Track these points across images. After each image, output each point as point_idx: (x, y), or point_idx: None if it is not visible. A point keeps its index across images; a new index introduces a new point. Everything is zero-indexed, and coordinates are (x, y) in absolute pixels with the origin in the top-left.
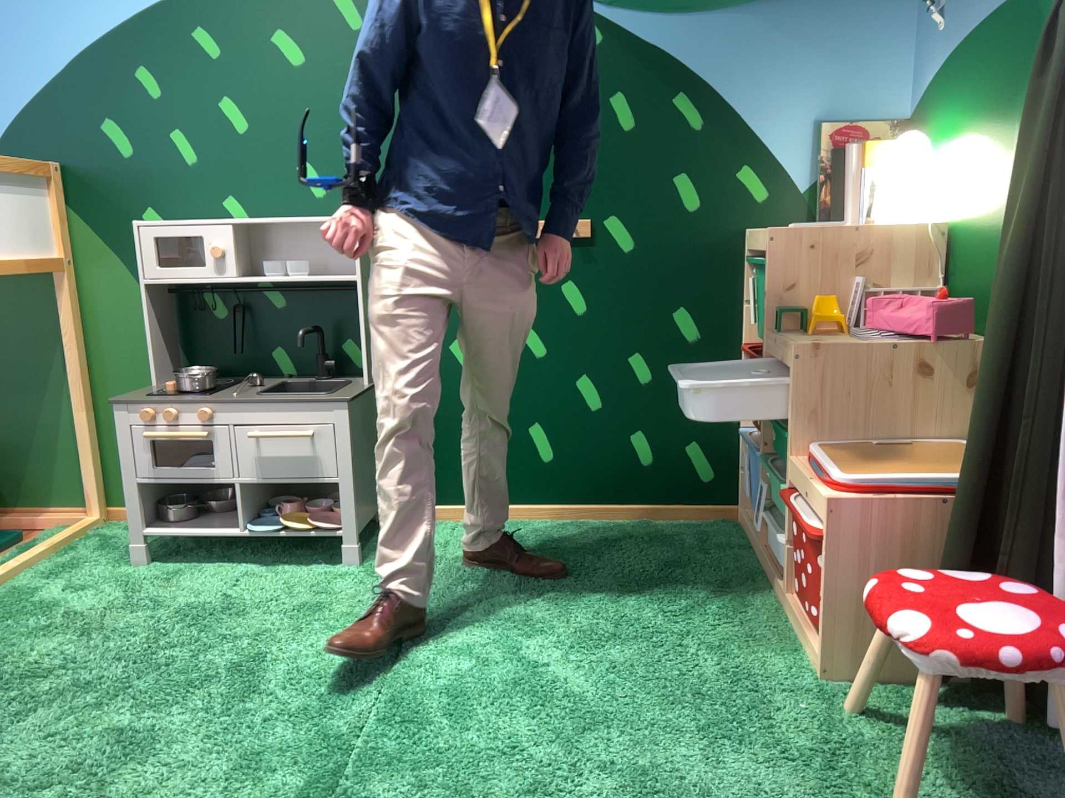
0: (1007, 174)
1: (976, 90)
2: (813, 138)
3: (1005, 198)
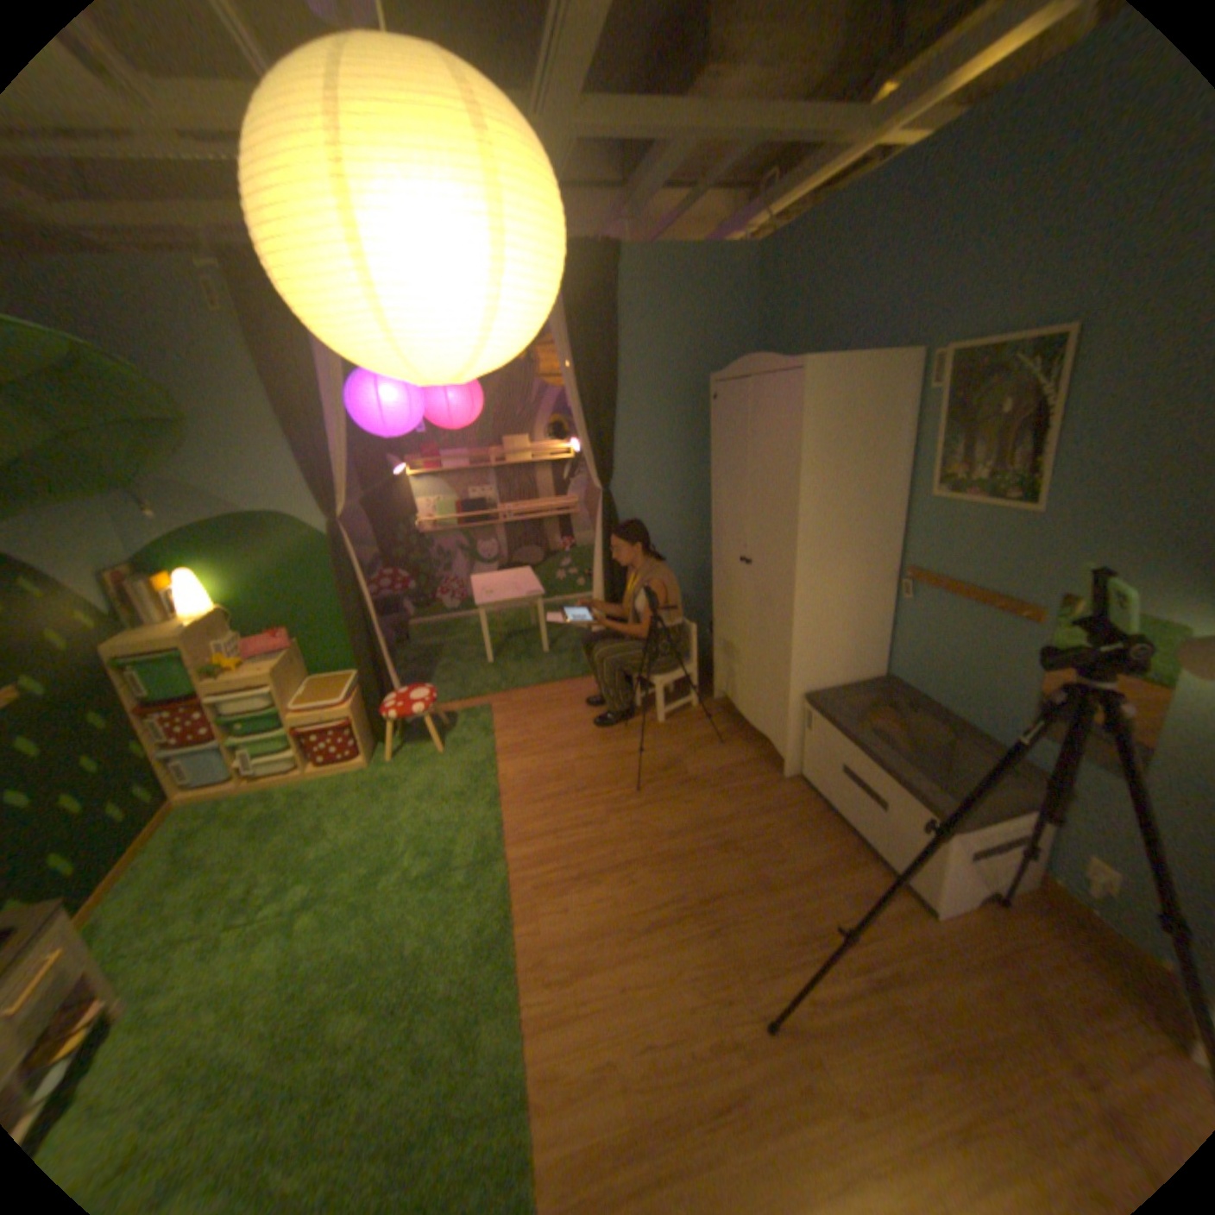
0: (265, 580)
1: (216, 549)
2: (98, 584)
3: (268, 589)
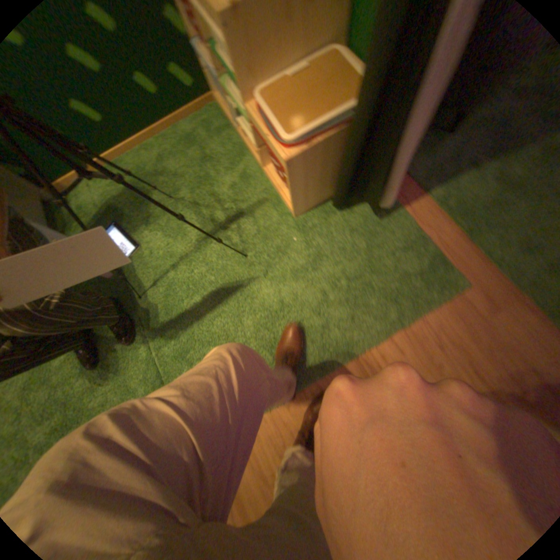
0: None
1: None
2: None
3: None
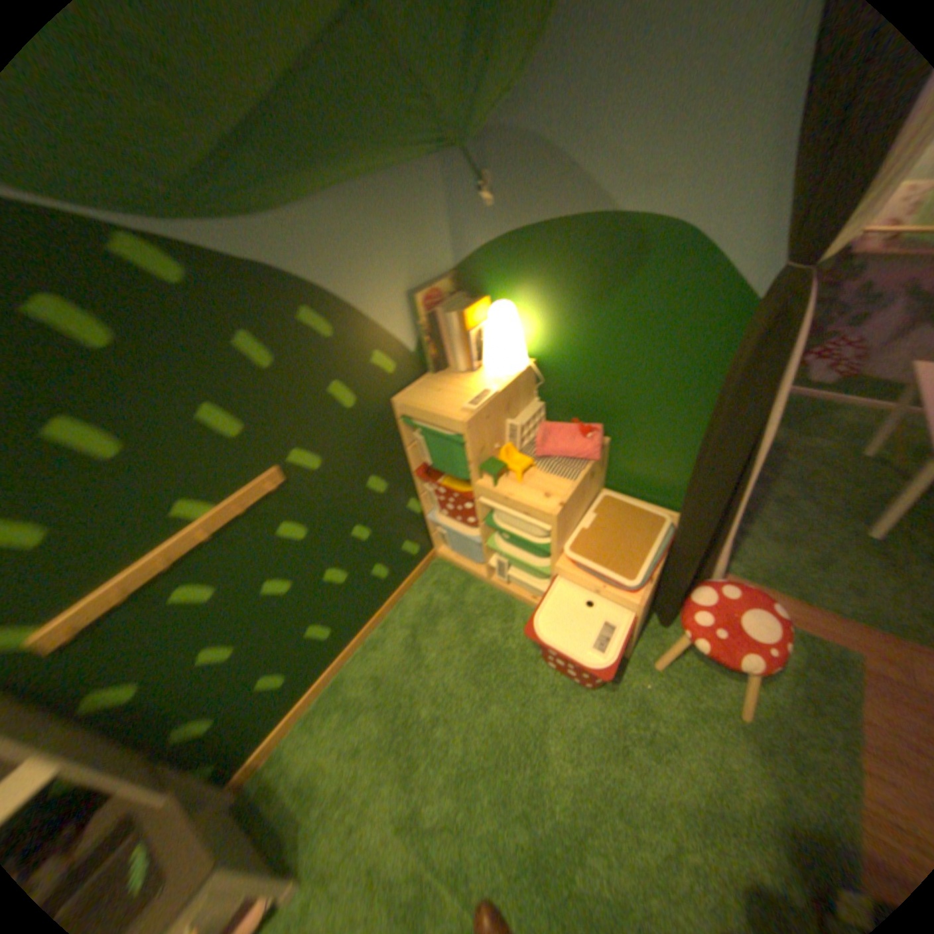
0: (606, 342)
1: (557, 273)
2: (411, 305)
3: (605, 357)
